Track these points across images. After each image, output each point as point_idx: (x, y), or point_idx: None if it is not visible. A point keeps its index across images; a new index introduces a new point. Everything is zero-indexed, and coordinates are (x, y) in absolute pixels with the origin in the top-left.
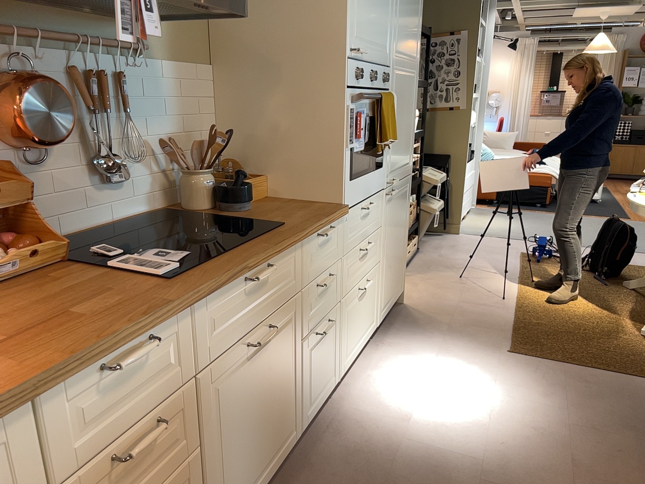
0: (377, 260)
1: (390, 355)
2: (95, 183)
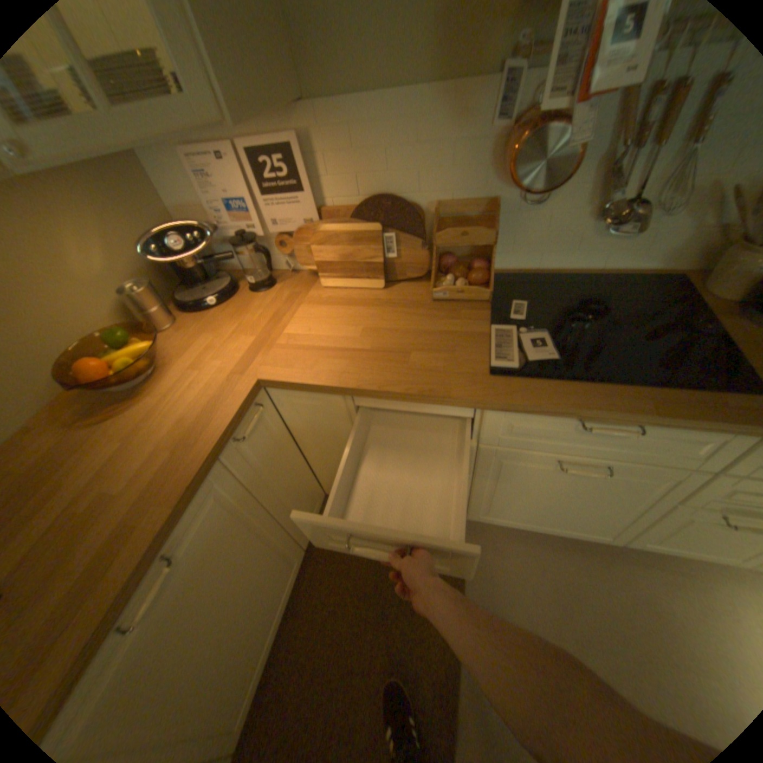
0: None
1: None
2: (598, 227)
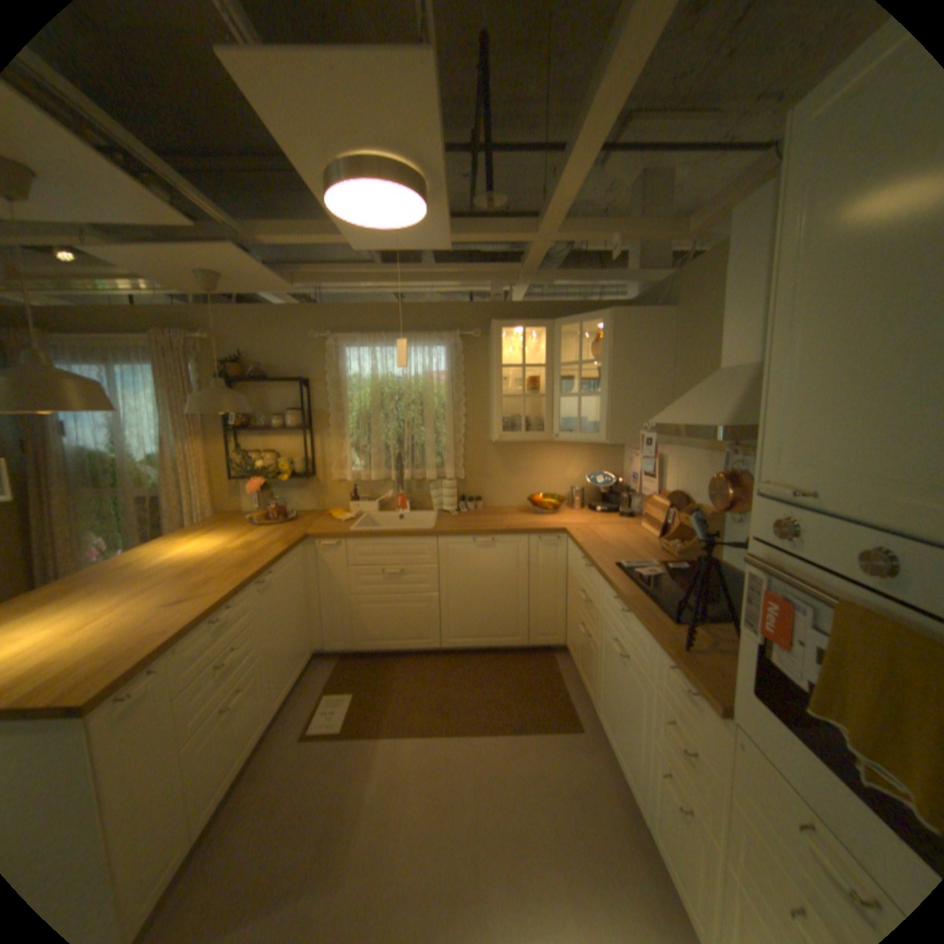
0: None
1: None
2: None
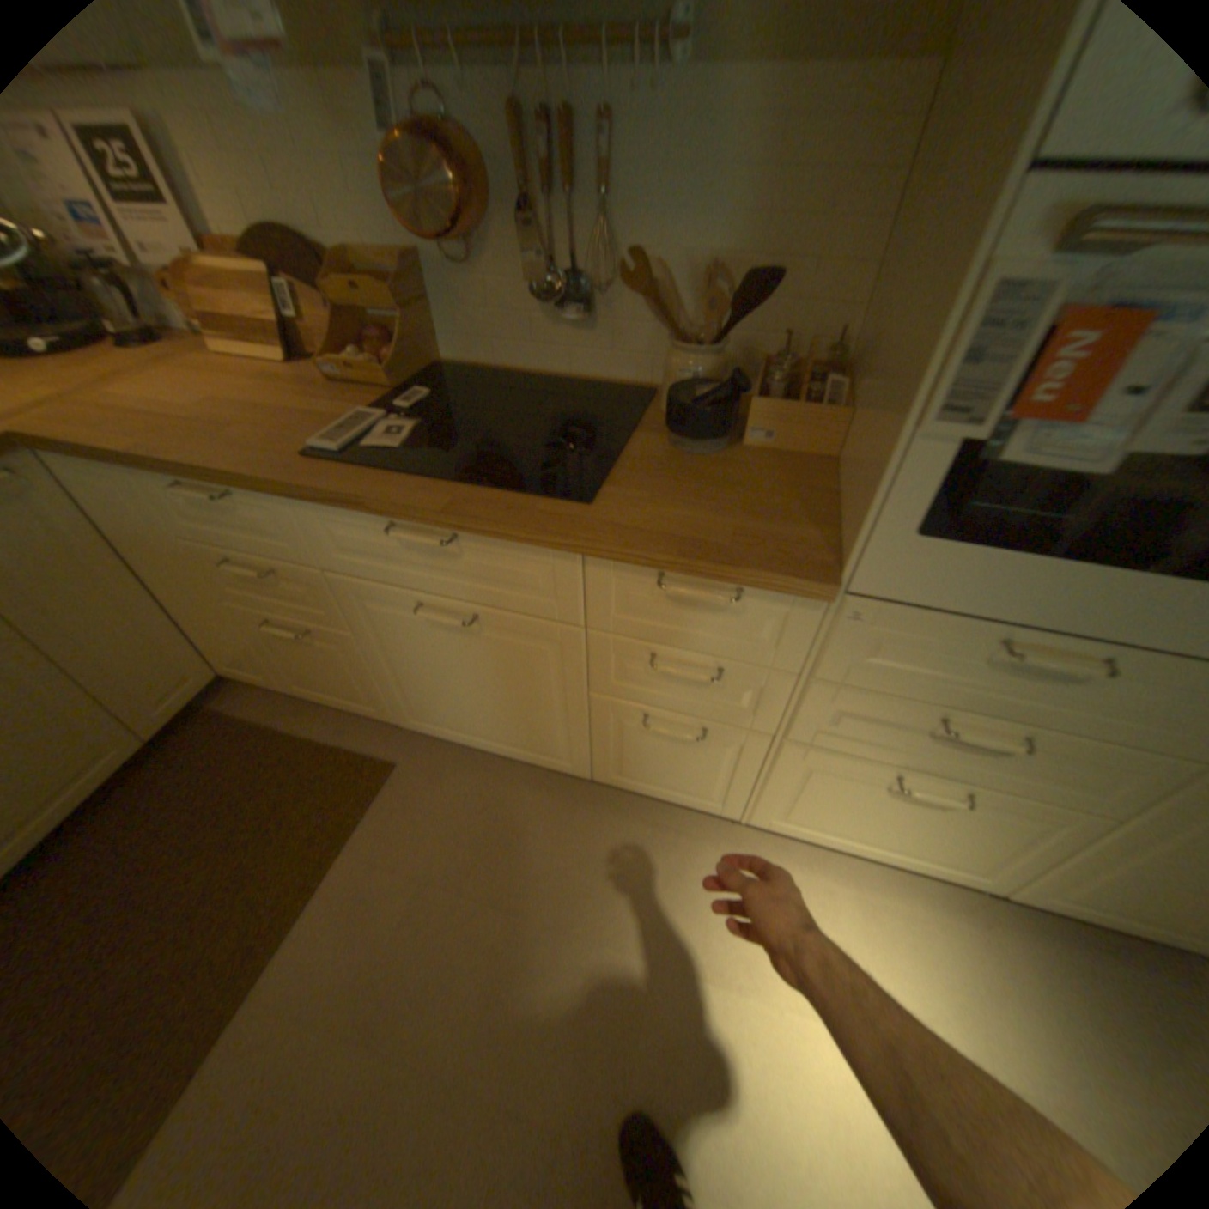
0: (1084, 803)
1: (945, 948)
2: (546, 311)
